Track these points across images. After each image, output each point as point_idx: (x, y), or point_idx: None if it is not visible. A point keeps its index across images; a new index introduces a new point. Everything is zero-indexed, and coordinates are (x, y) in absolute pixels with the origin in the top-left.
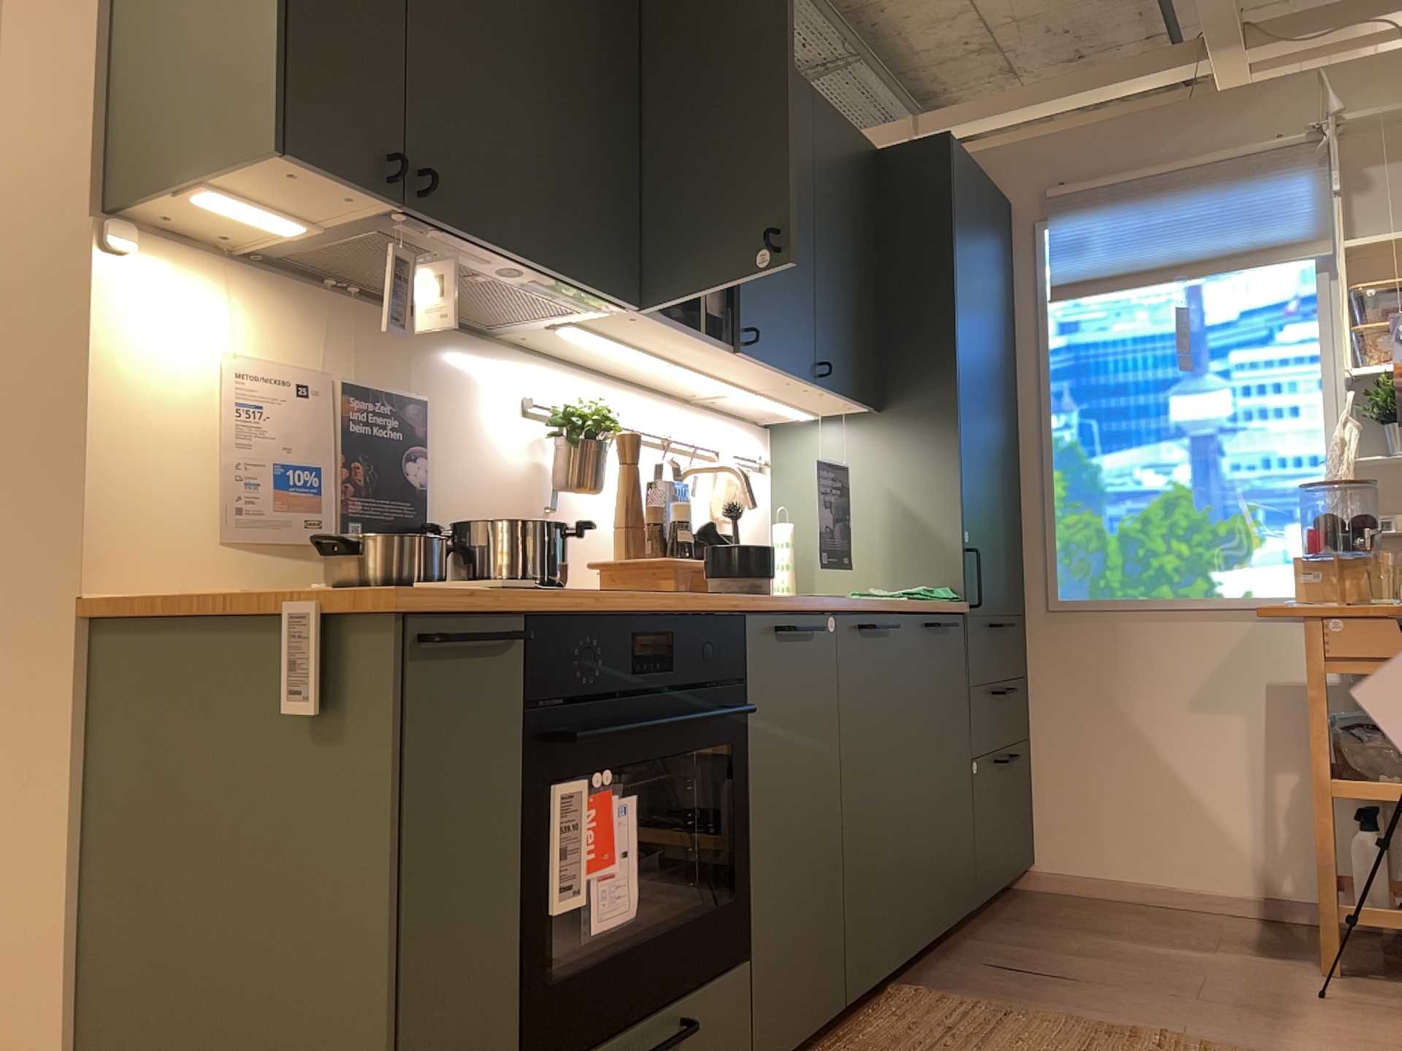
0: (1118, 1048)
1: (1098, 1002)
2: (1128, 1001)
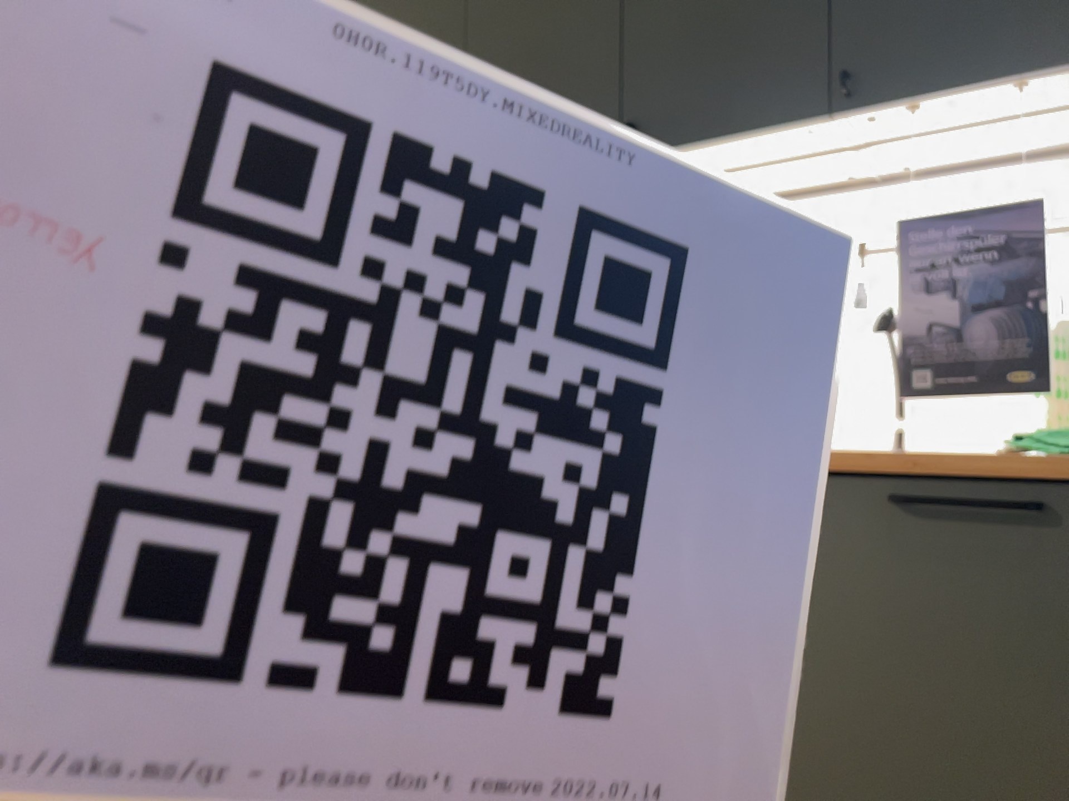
0: None
1: None
2: None
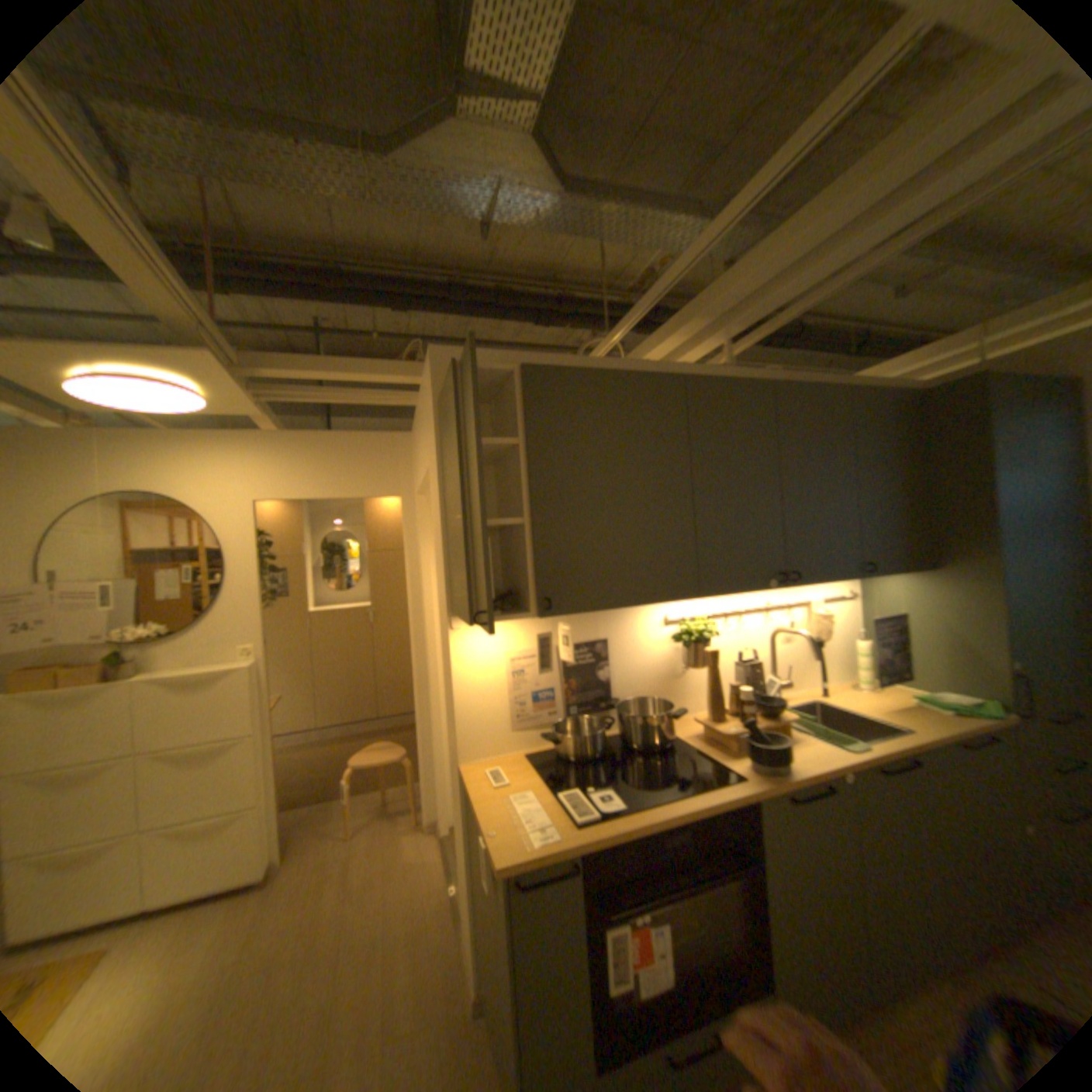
0: None
1: None
2: None
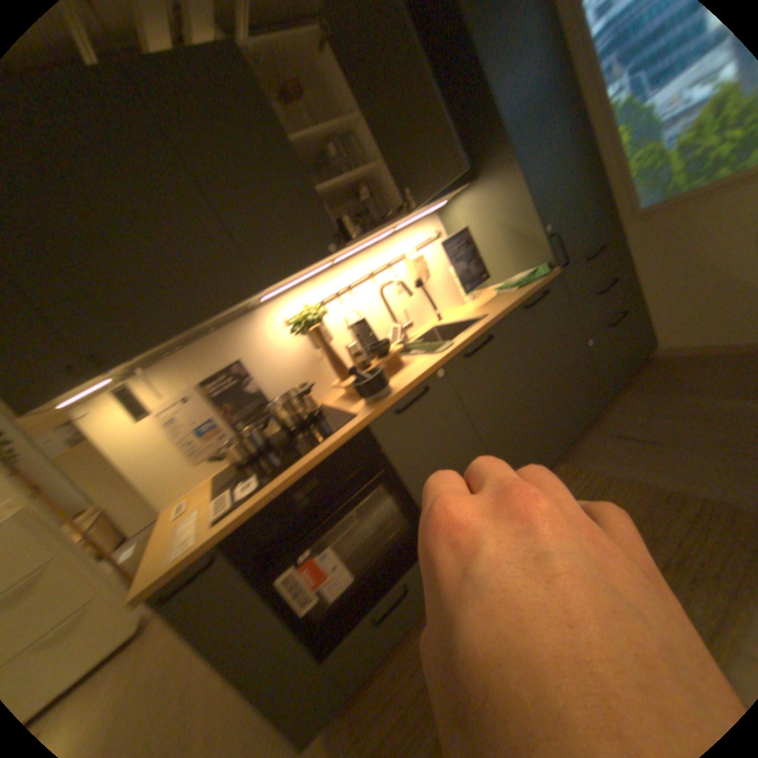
0: (667, 516)
1: (669, 465)
2: (690, 463)
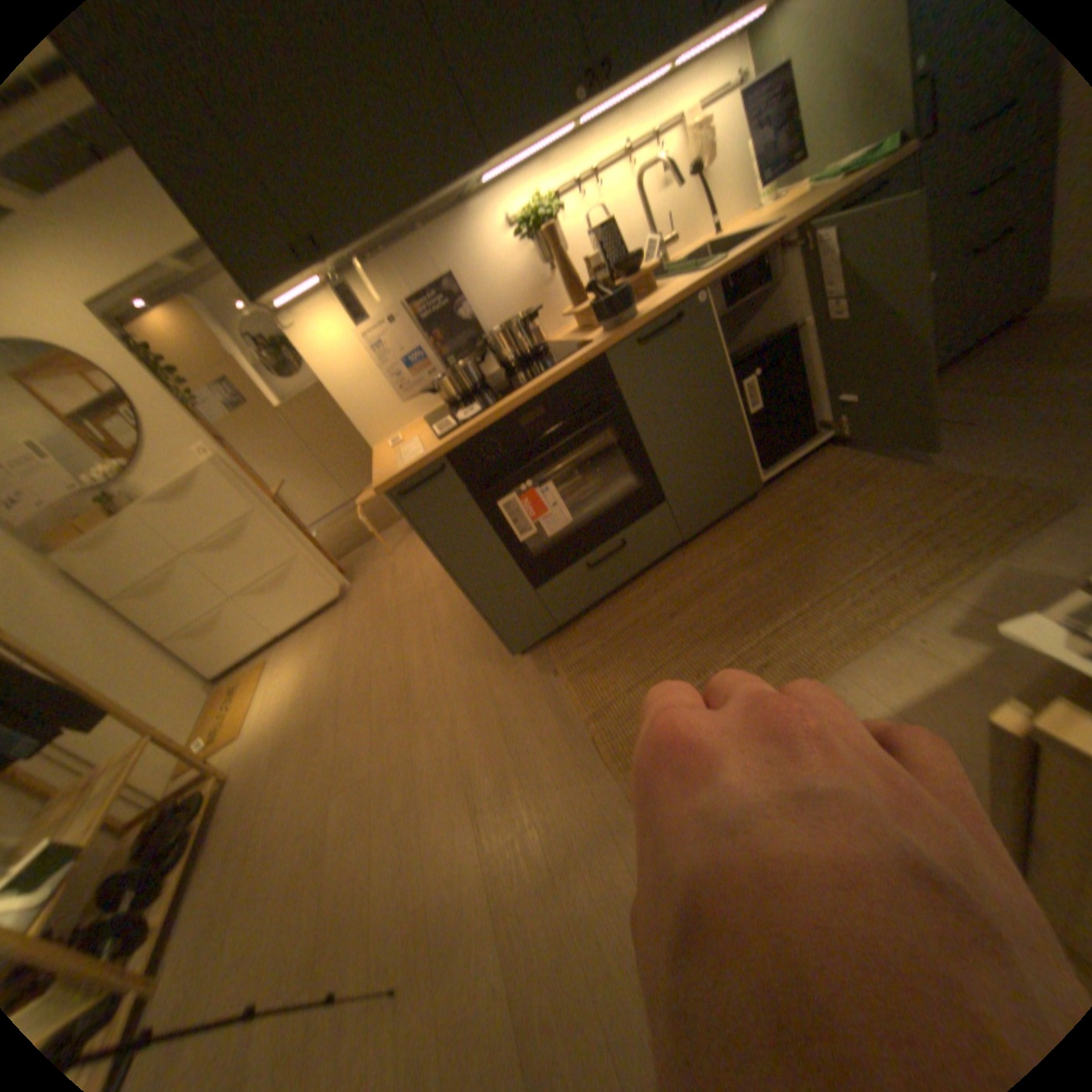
0: (938, 496)
1: (971, 448)
2: (999, 445)
